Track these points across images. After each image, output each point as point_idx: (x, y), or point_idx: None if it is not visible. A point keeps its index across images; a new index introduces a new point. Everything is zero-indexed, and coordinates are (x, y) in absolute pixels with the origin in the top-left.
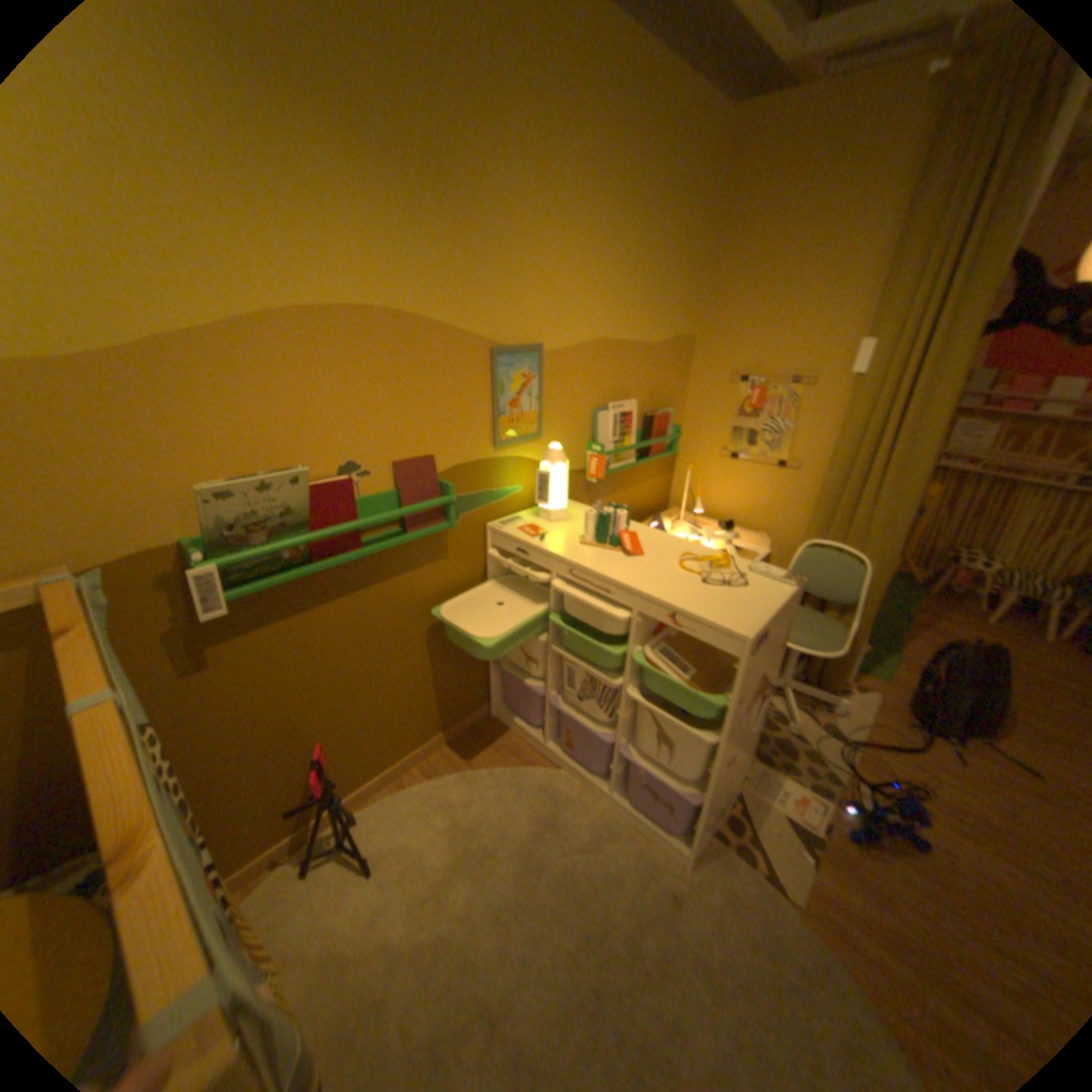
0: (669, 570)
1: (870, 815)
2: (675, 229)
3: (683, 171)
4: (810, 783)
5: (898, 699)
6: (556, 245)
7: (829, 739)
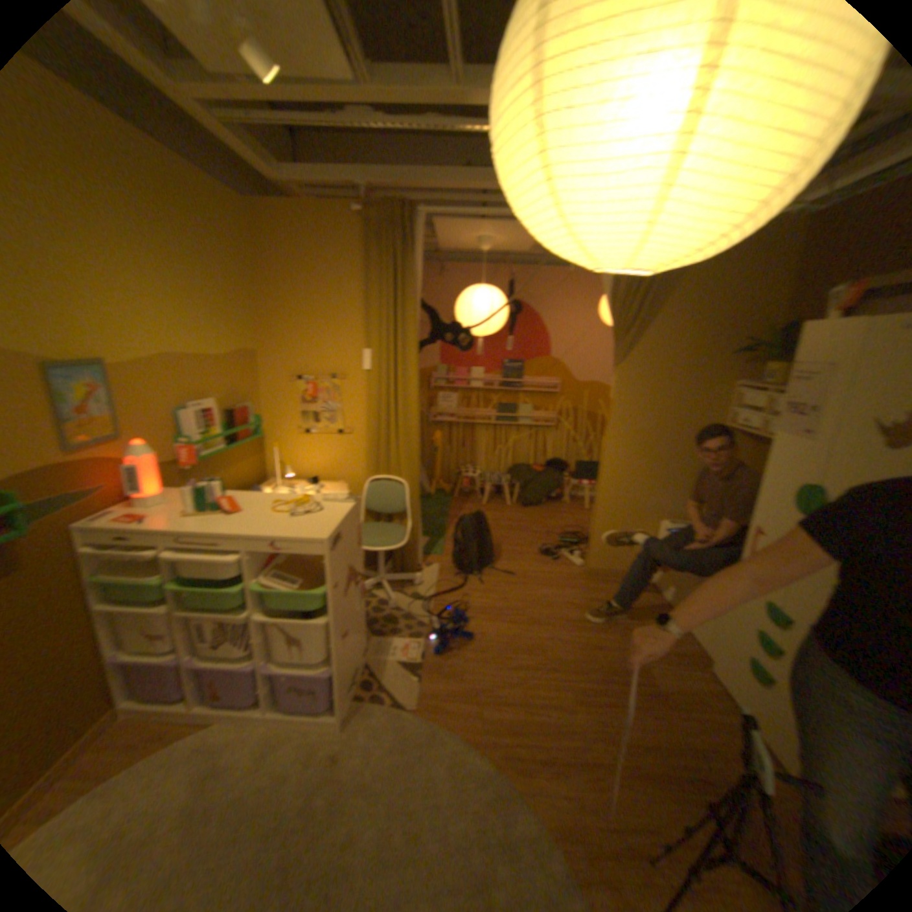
0: (267, 515)
1: (443, 635)
2: (219, 275)
3: (215, 236)
4: (408, 634)
5: (448, 562)
6: (104, 280)
7: (415, 602)
